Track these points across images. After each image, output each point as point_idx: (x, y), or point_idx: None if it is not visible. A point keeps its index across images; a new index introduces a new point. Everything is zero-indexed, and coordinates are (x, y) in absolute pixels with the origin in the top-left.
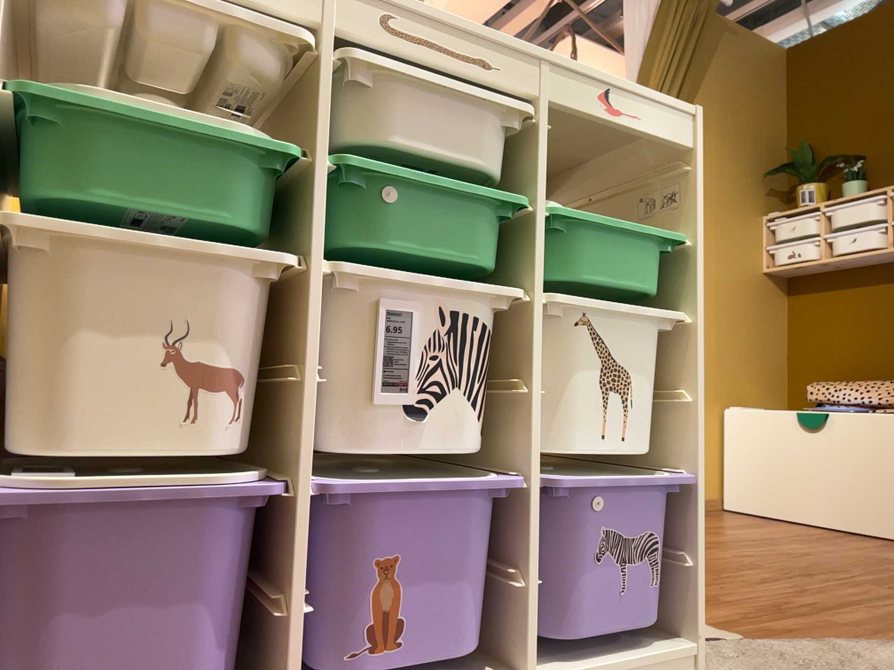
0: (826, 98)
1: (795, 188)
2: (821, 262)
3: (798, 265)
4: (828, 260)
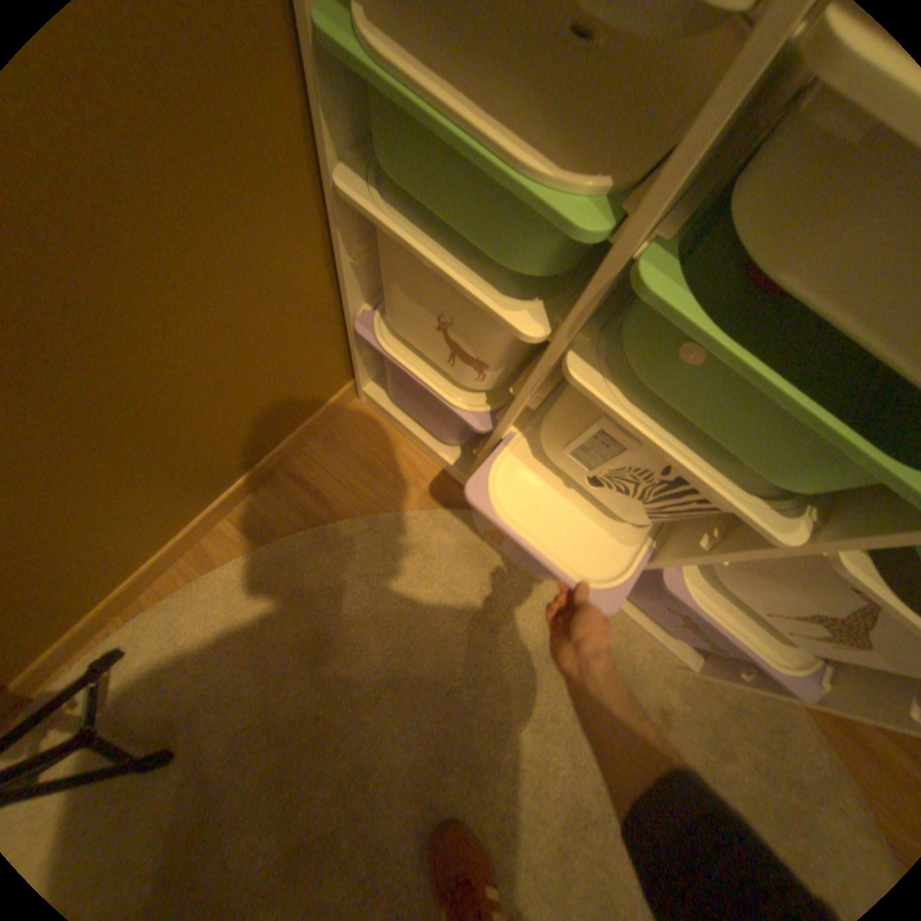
0: None
1: None
2: None
3: None
4: None
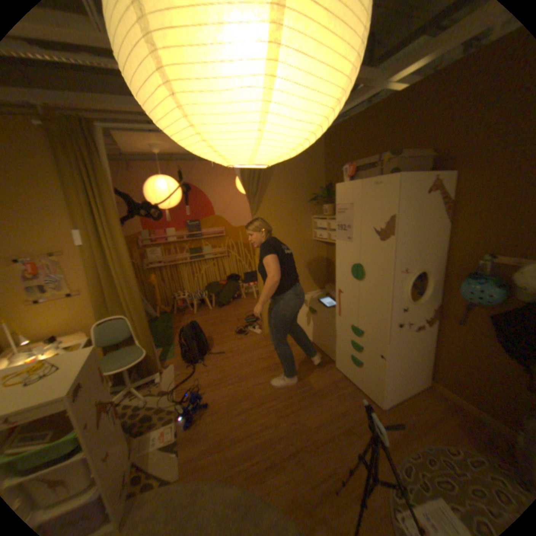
0: (338, 158)
1: (324, 205)
2: (329, 242)
3: (323, 241)
4: (331, 242)
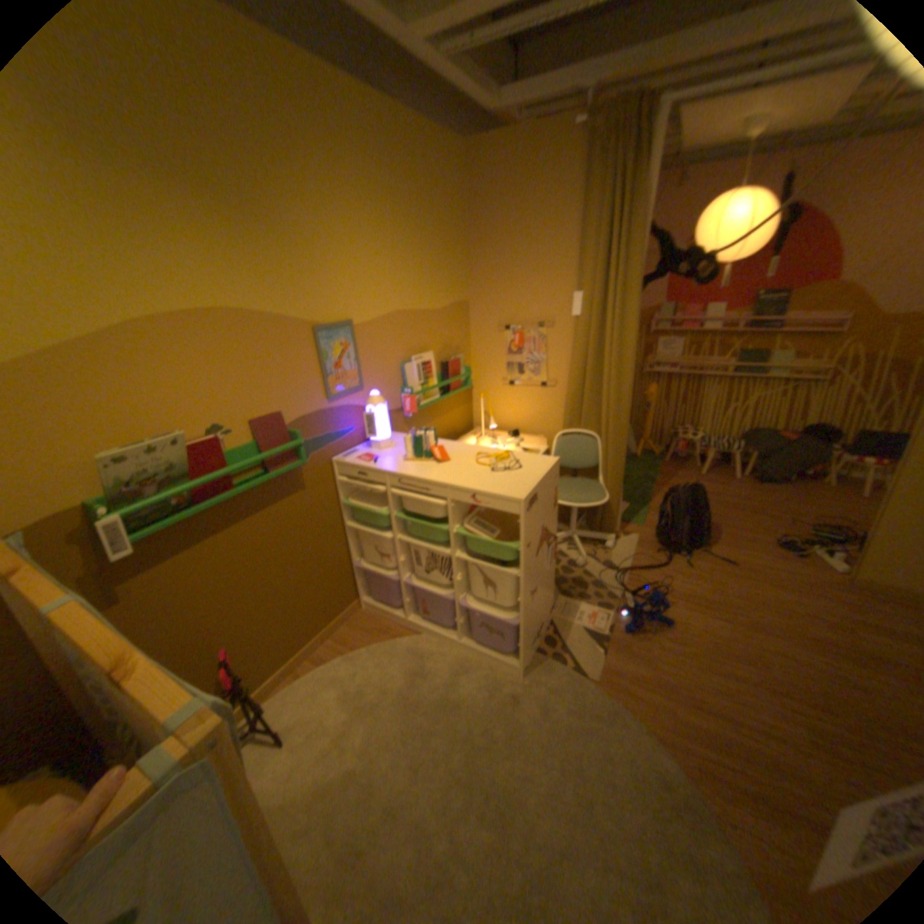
0: None
1: None
2: None
3: None
4: None
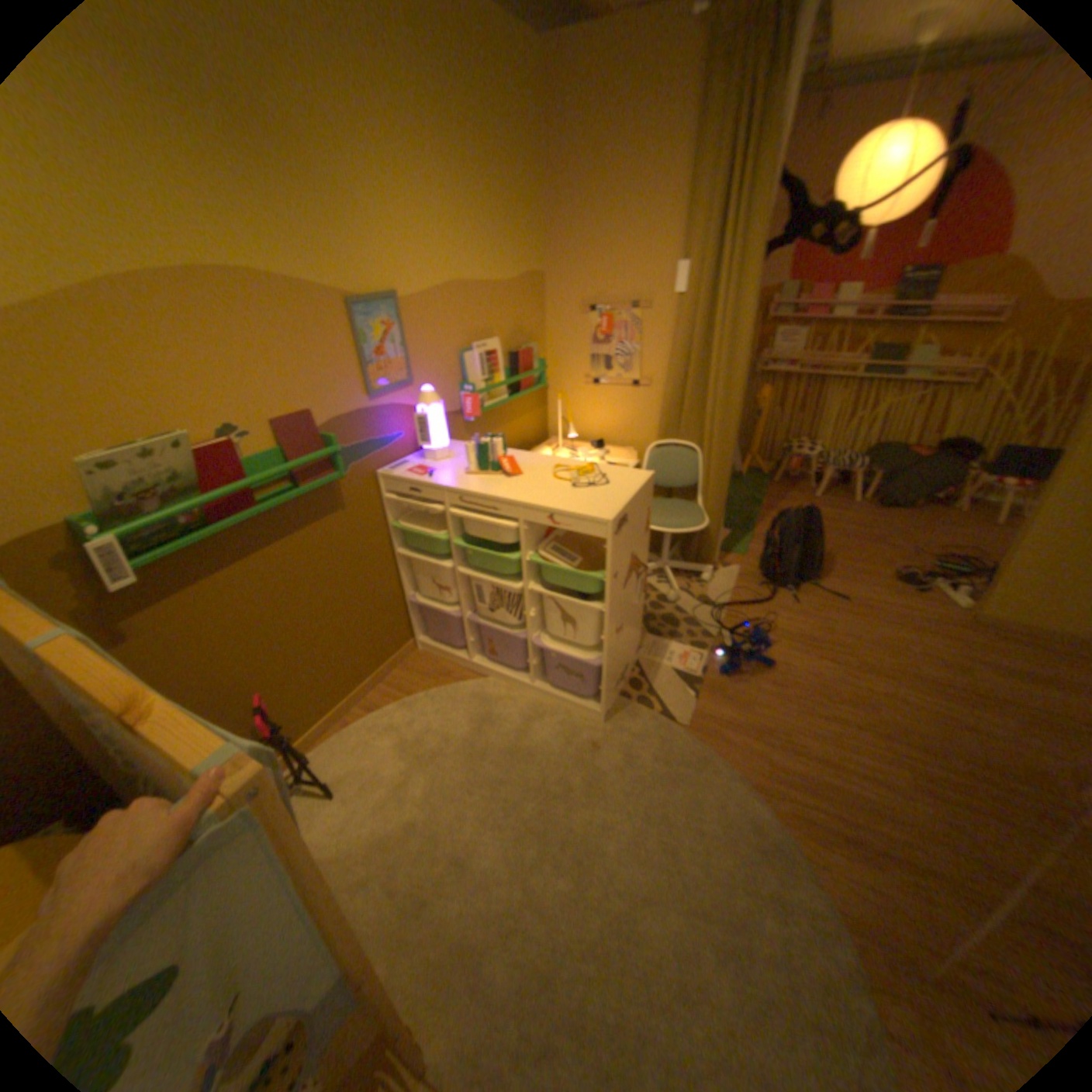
0: None
1: None
2: None
3: None
4: None
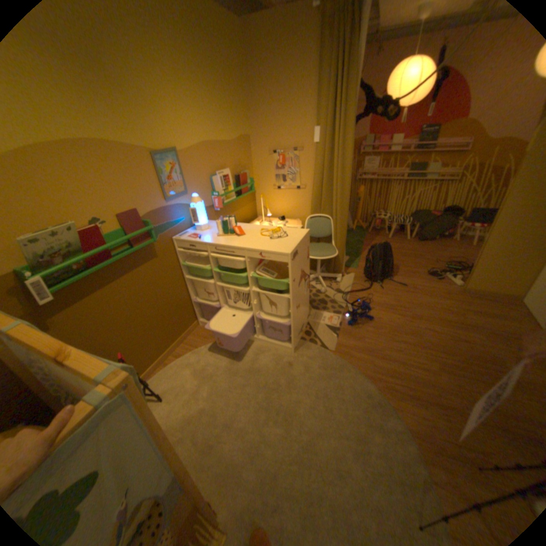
0: None
1: None
2: None
3: None
4: None
